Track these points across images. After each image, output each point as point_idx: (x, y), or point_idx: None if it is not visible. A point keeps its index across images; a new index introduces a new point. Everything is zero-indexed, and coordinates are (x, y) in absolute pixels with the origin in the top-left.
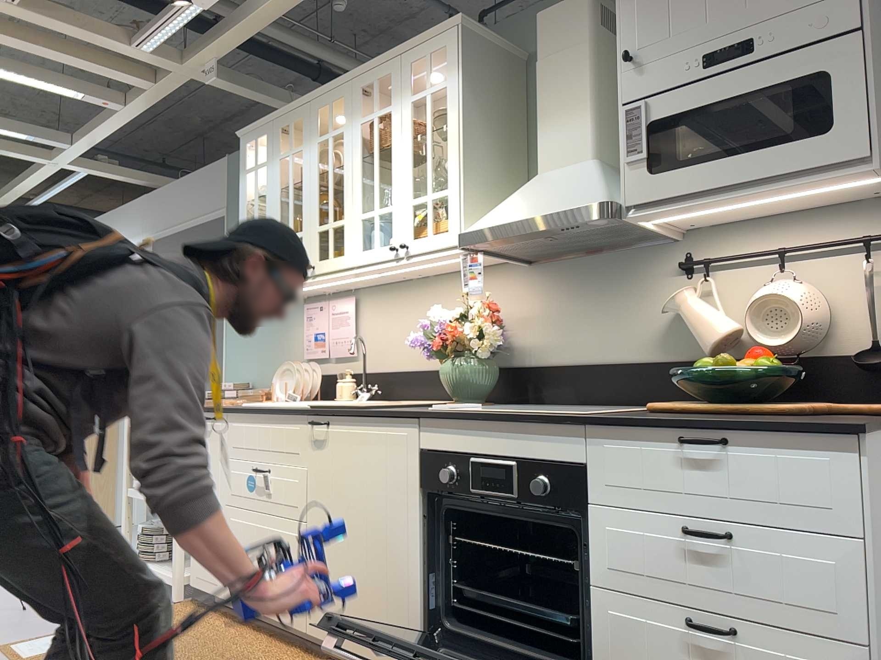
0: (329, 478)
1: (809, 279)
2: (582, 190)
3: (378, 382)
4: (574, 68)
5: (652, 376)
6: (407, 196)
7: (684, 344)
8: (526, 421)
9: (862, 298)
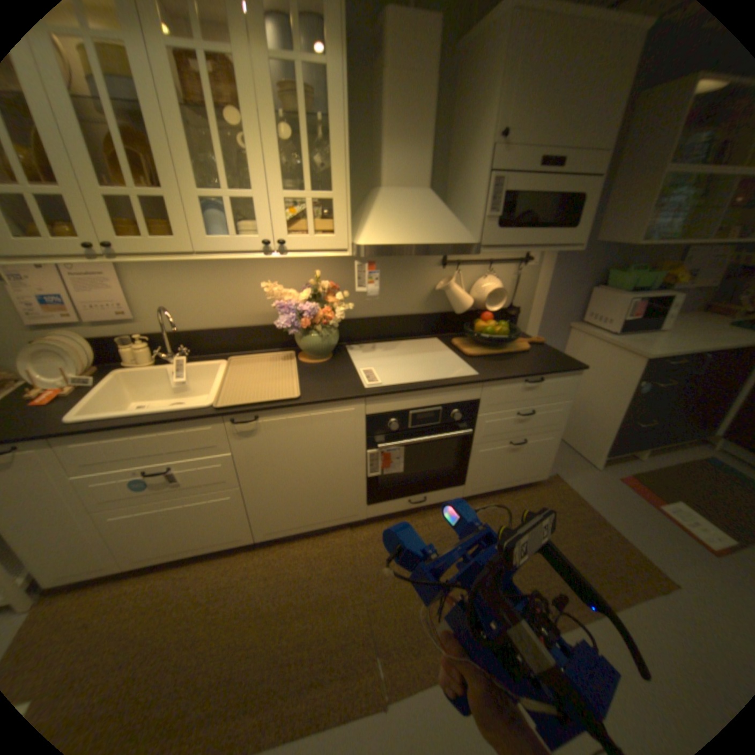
0: (267, 453)
1: (497, 275)
2: (451, 225)
3: (178, 341)
4: (424, 96)
5: (421, 322)
6: (277, 187)
7: (437, 305)
8: (453, 387)
9: (514, 286)
